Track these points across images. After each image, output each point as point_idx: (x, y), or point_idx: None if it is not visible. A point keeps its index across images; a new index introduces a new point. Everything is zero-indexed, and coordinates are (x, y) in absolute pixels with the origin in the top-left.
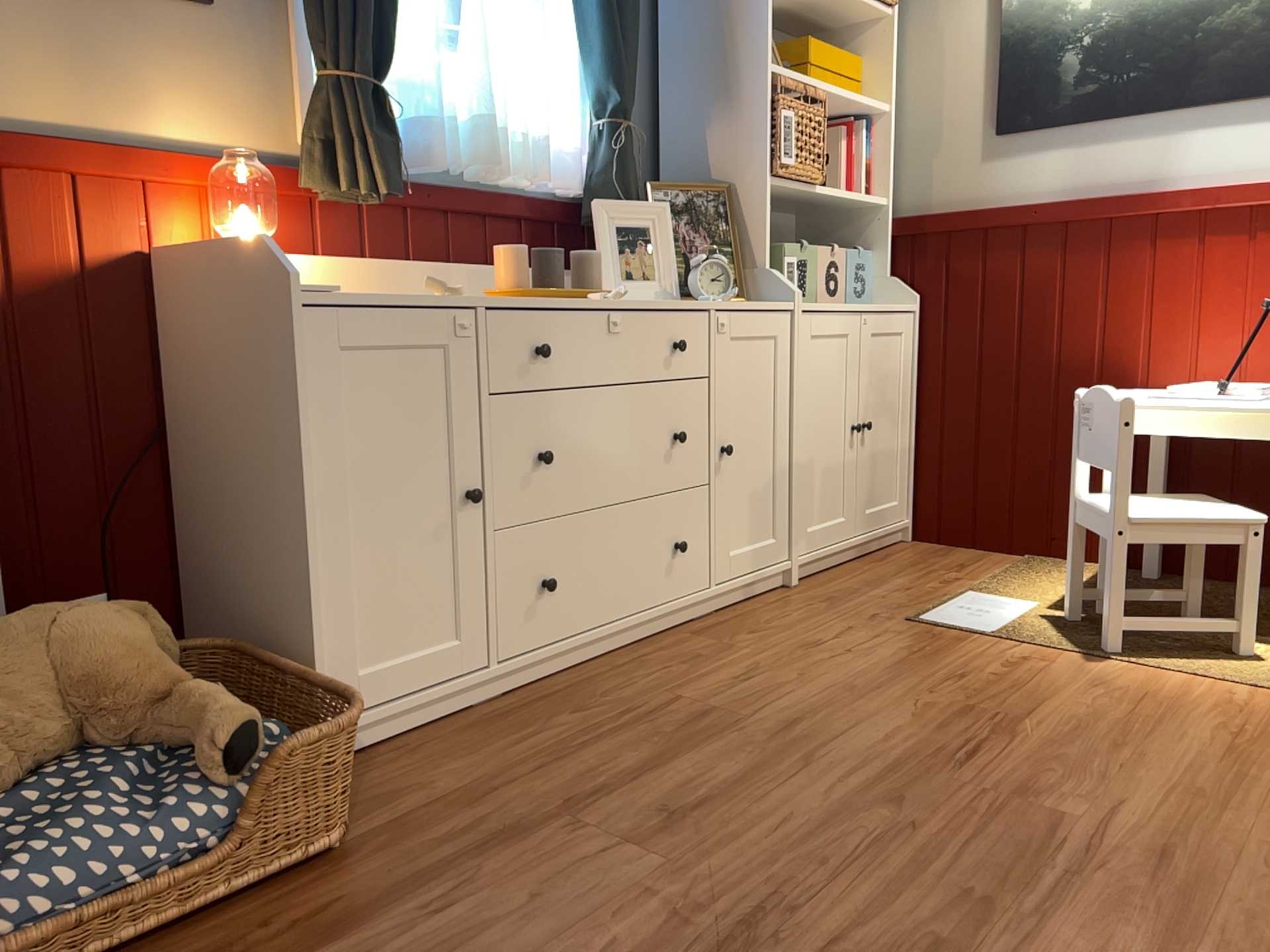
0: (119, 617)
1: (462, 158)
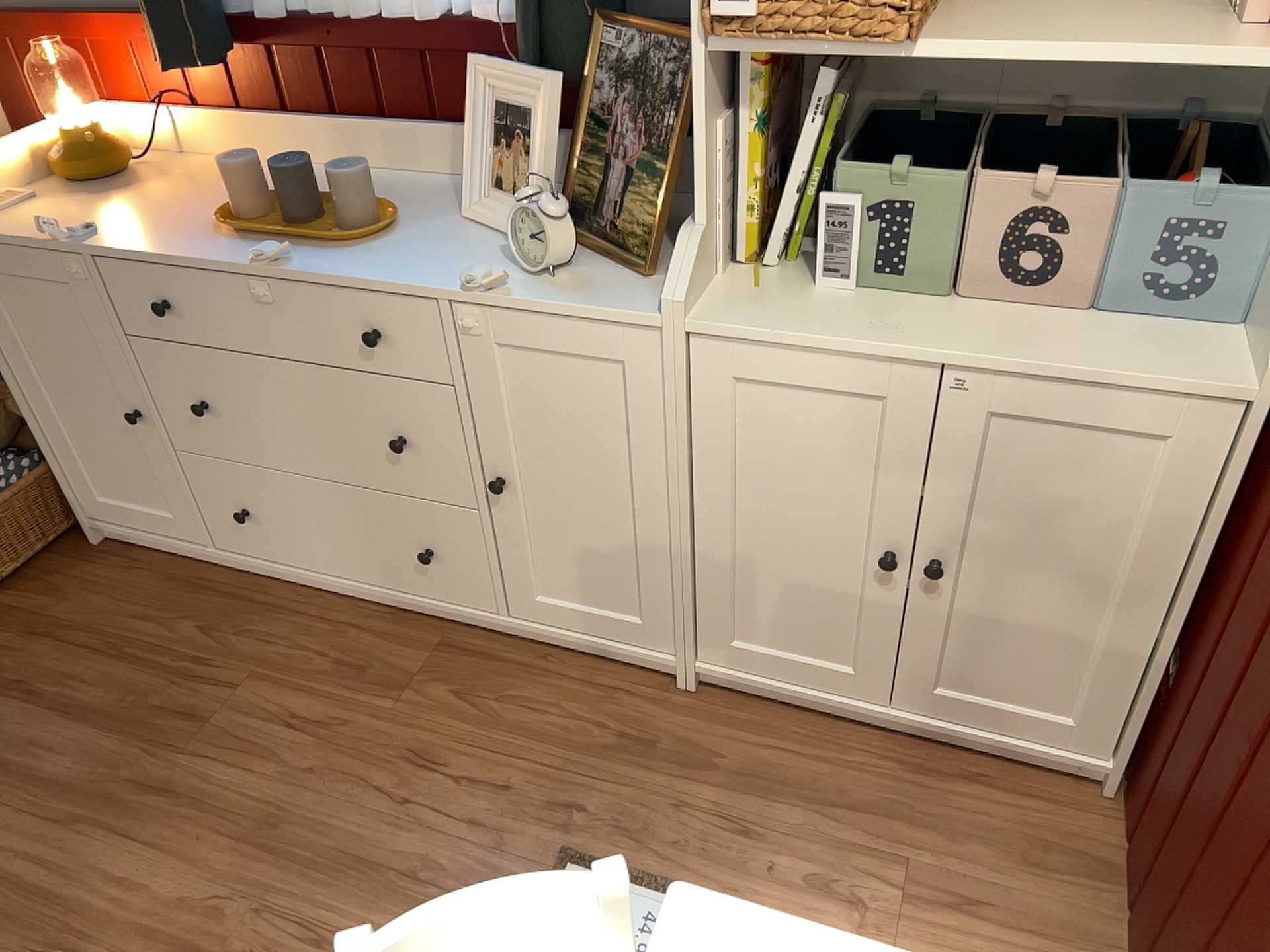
0: None
1: None
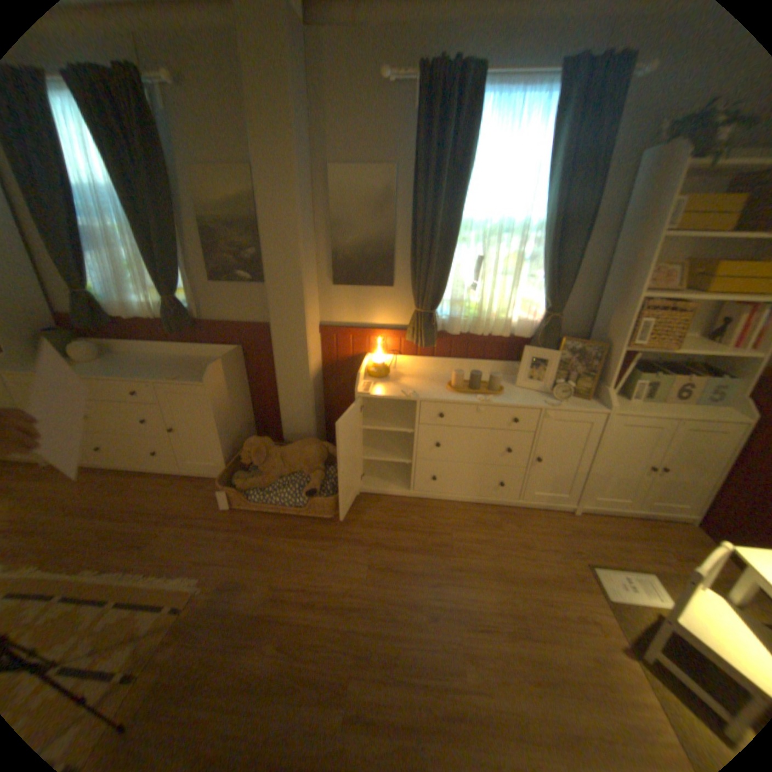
0: (317, 450)
1: (471, 327)
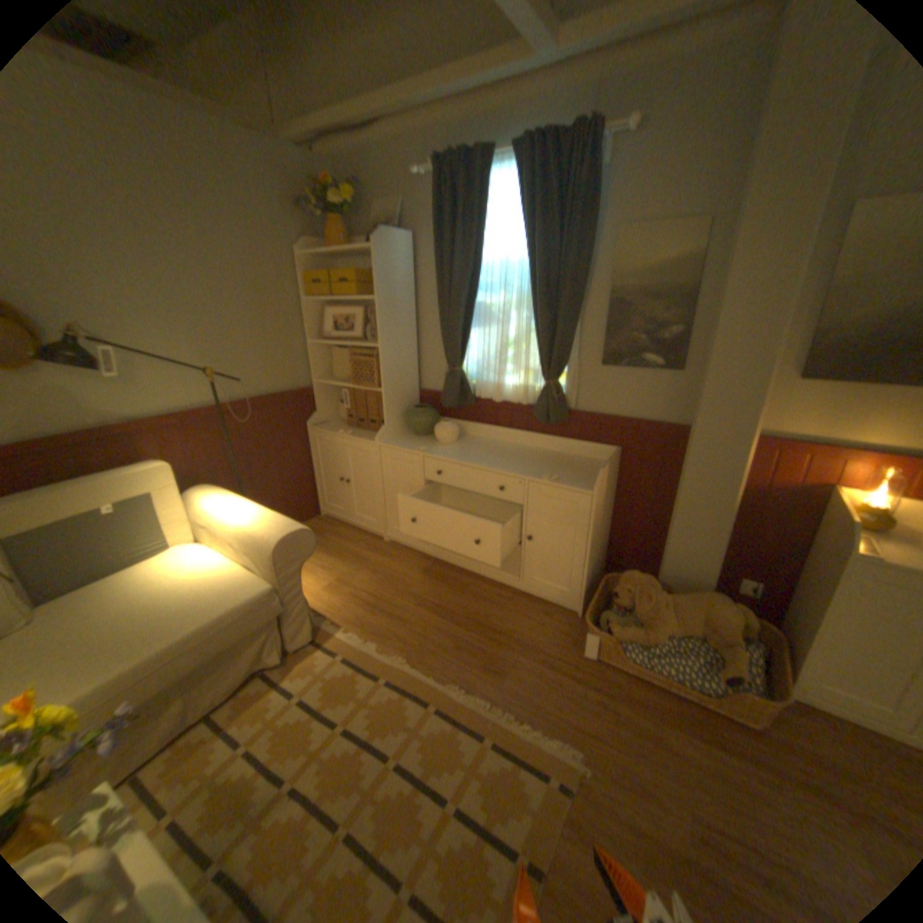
0: (735, 615)
1: None
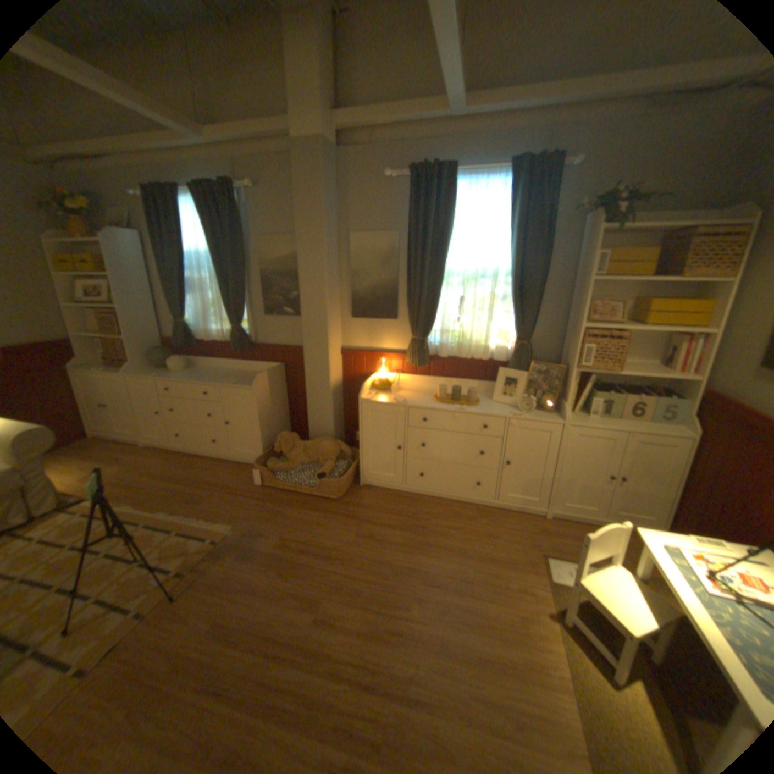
0: (331, 445)
1: (457, 352)
